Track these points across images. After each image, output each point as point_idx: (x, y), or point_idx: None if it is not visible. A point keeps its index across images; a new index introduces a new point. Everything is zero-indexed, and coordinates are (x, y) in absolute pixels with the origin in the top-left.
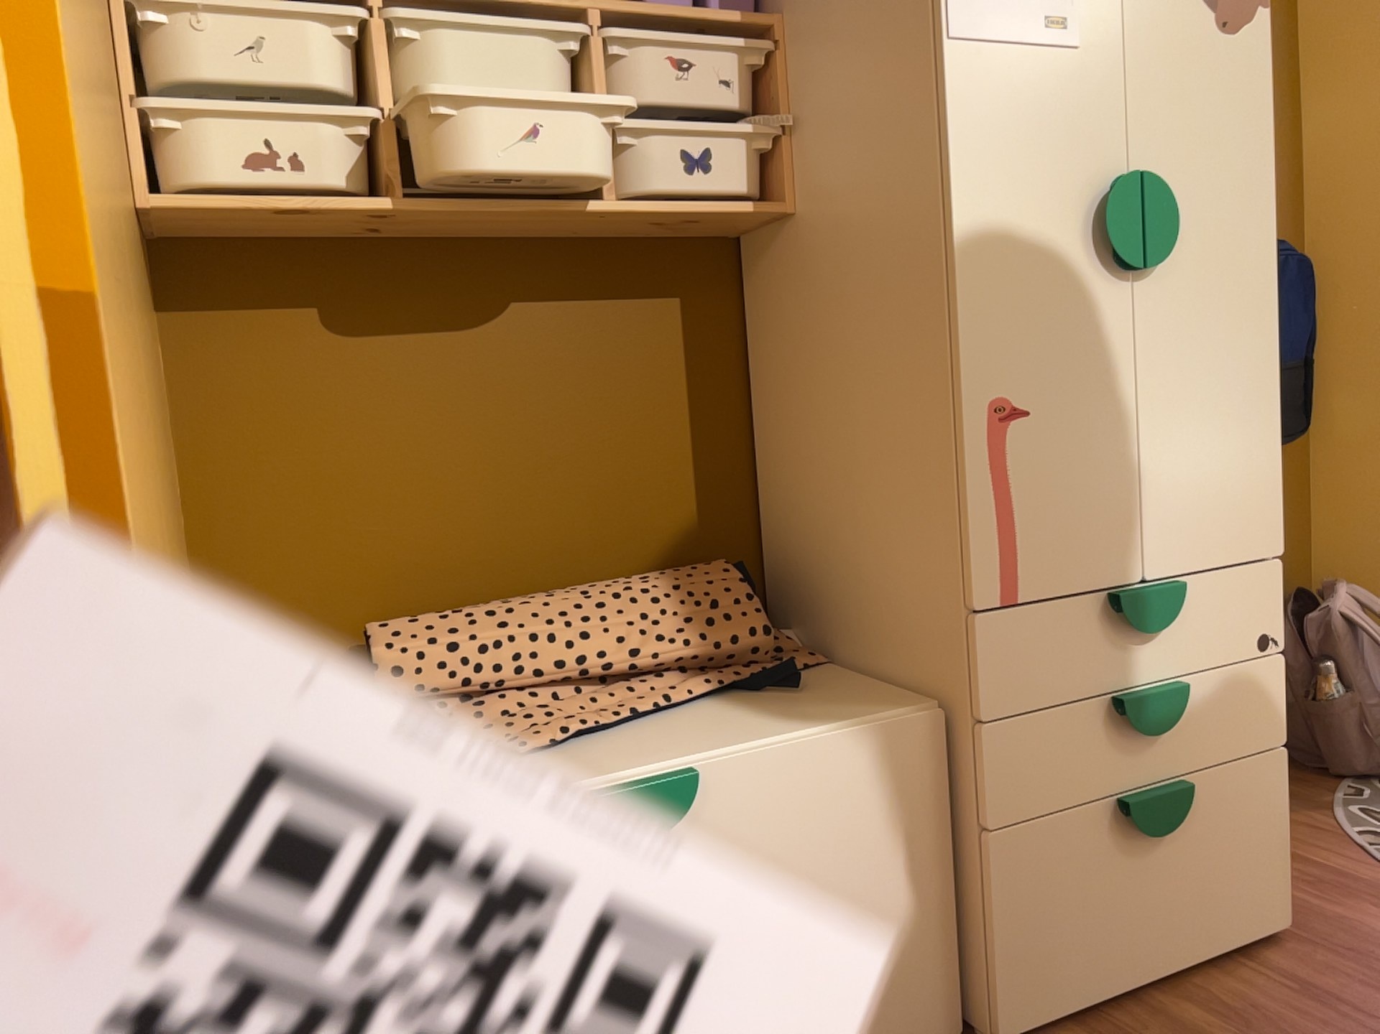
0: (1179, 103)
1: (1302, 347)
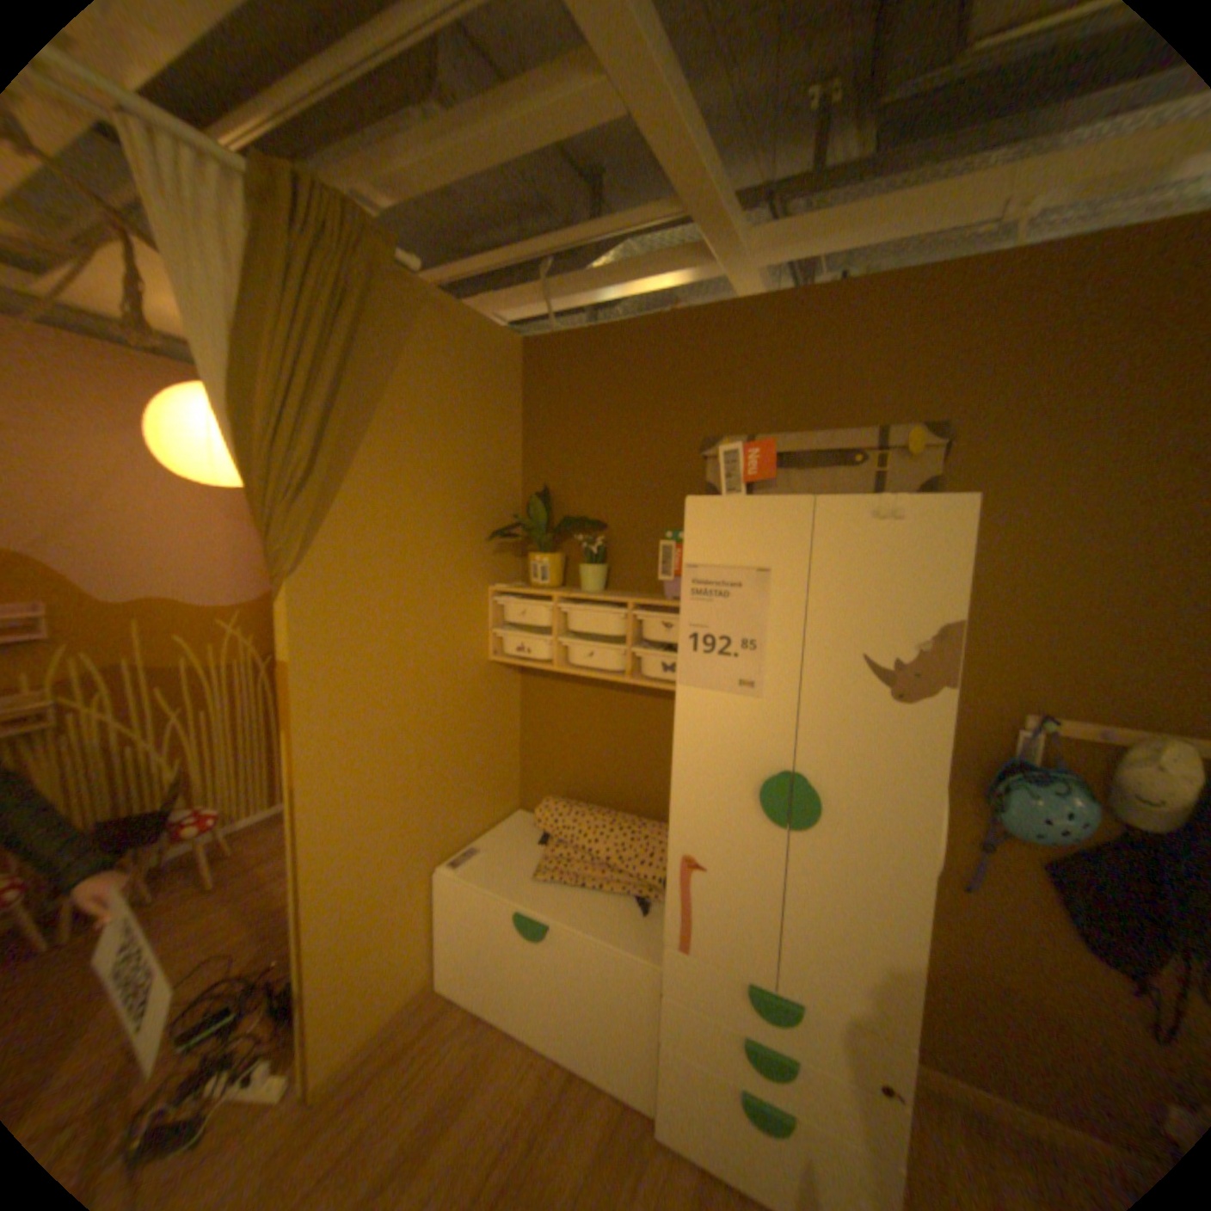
0: (845, 740)
1: None
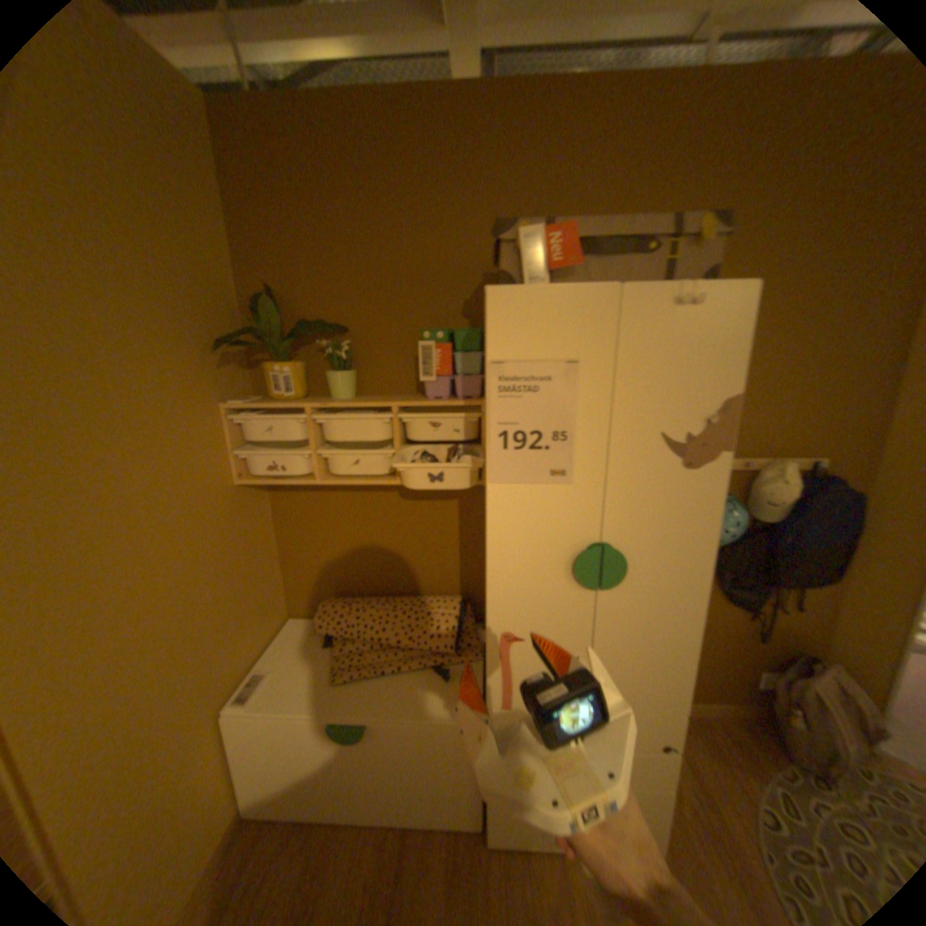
0: (645, 507)
1: (845, 543)
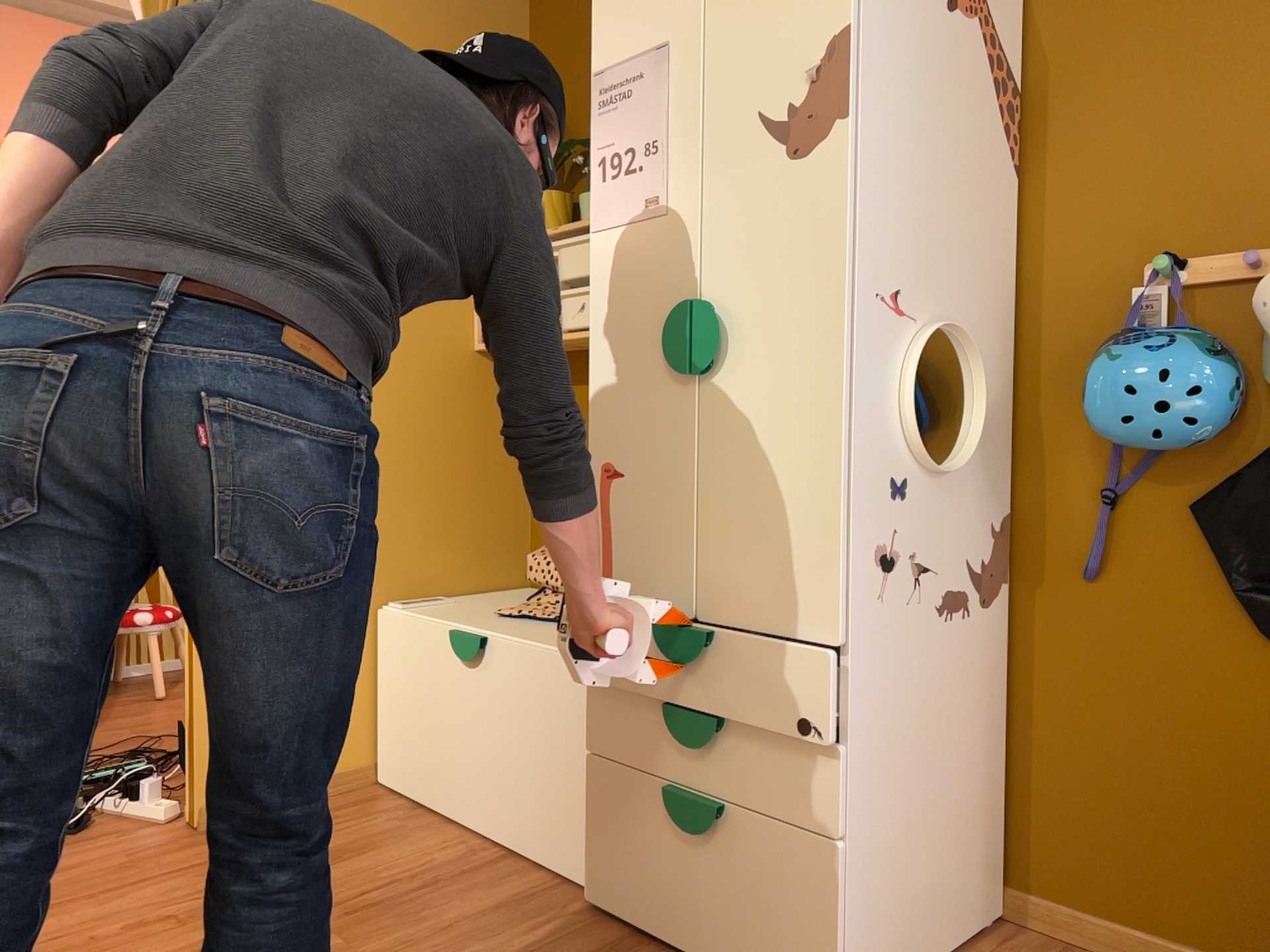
0: (747, 232)
1: None
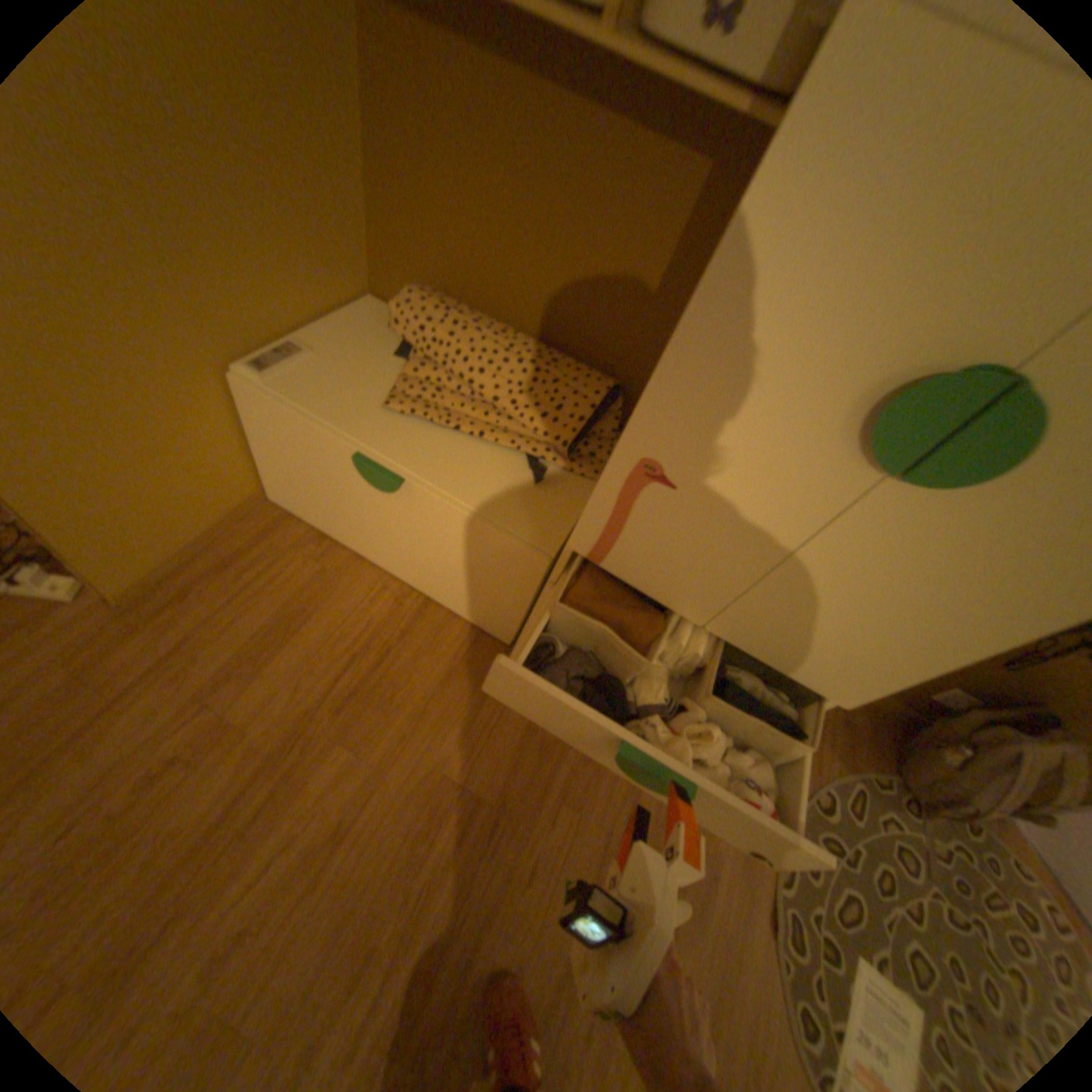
0: None
1: None
